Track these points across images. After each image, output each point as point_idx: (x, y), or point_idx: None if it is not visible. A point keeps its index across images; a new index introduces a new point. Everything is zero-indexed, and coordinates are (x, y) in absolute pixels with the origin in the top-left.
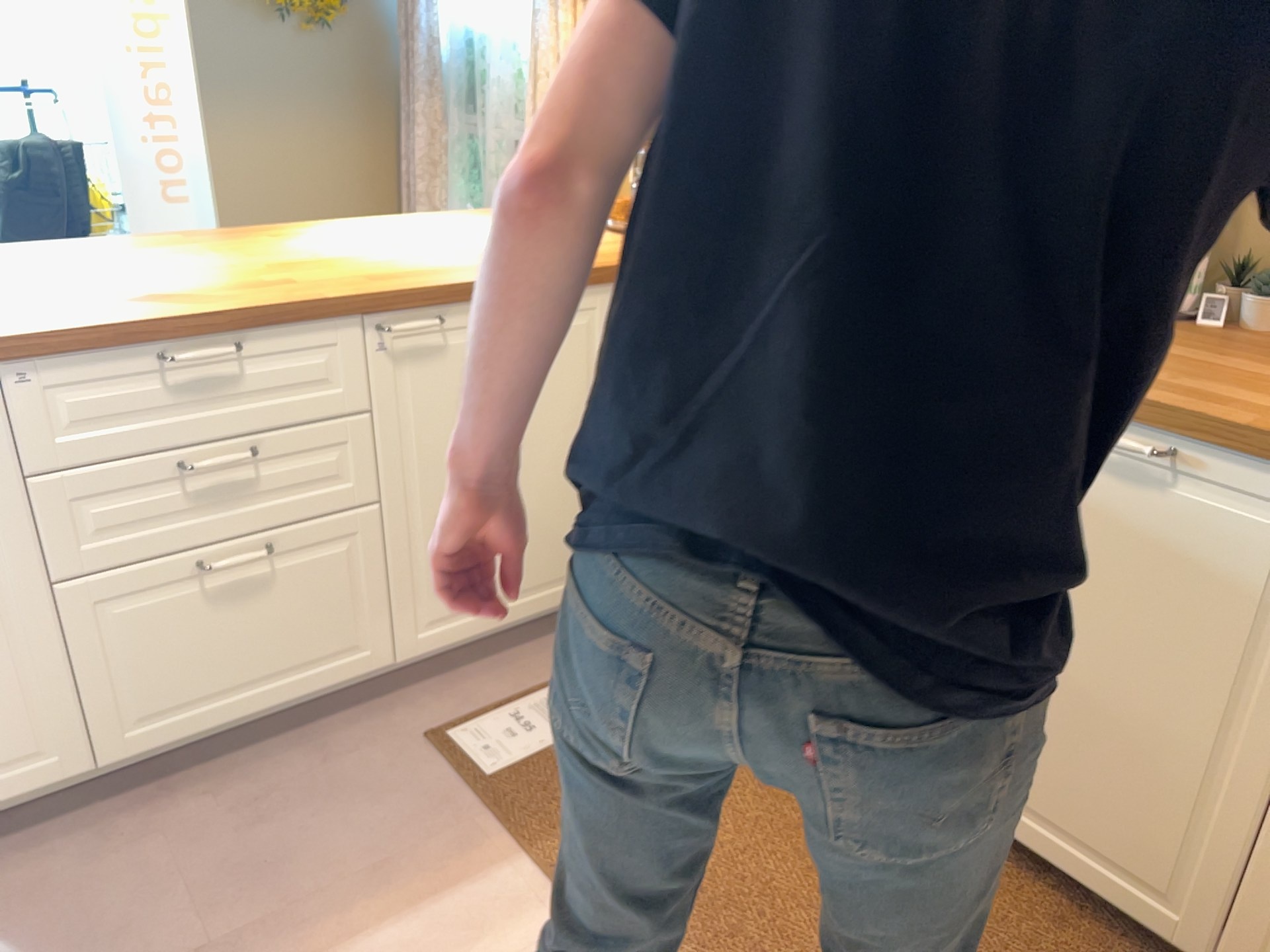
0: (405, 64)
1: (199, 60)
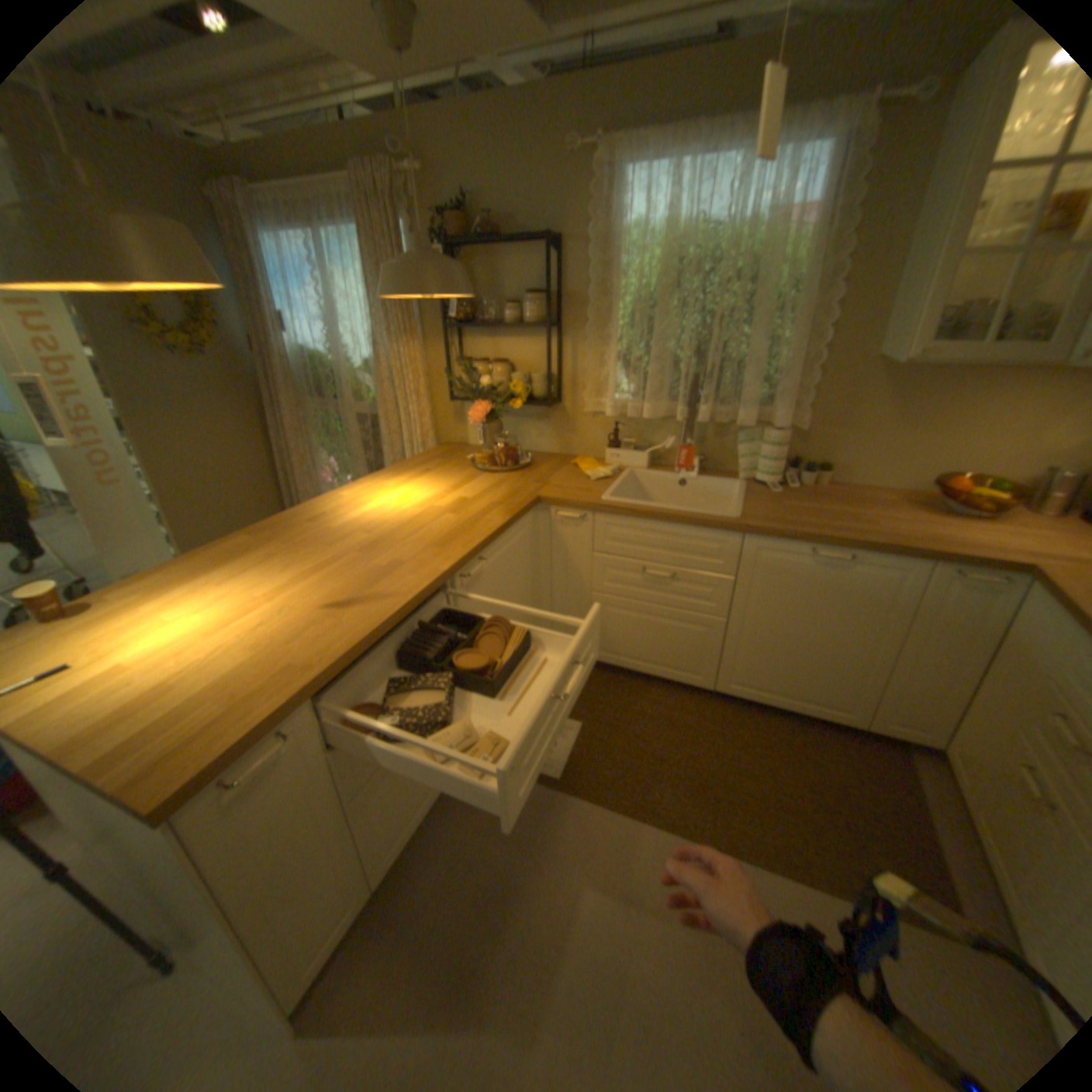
0: (251, 369)
1: (110, 387)
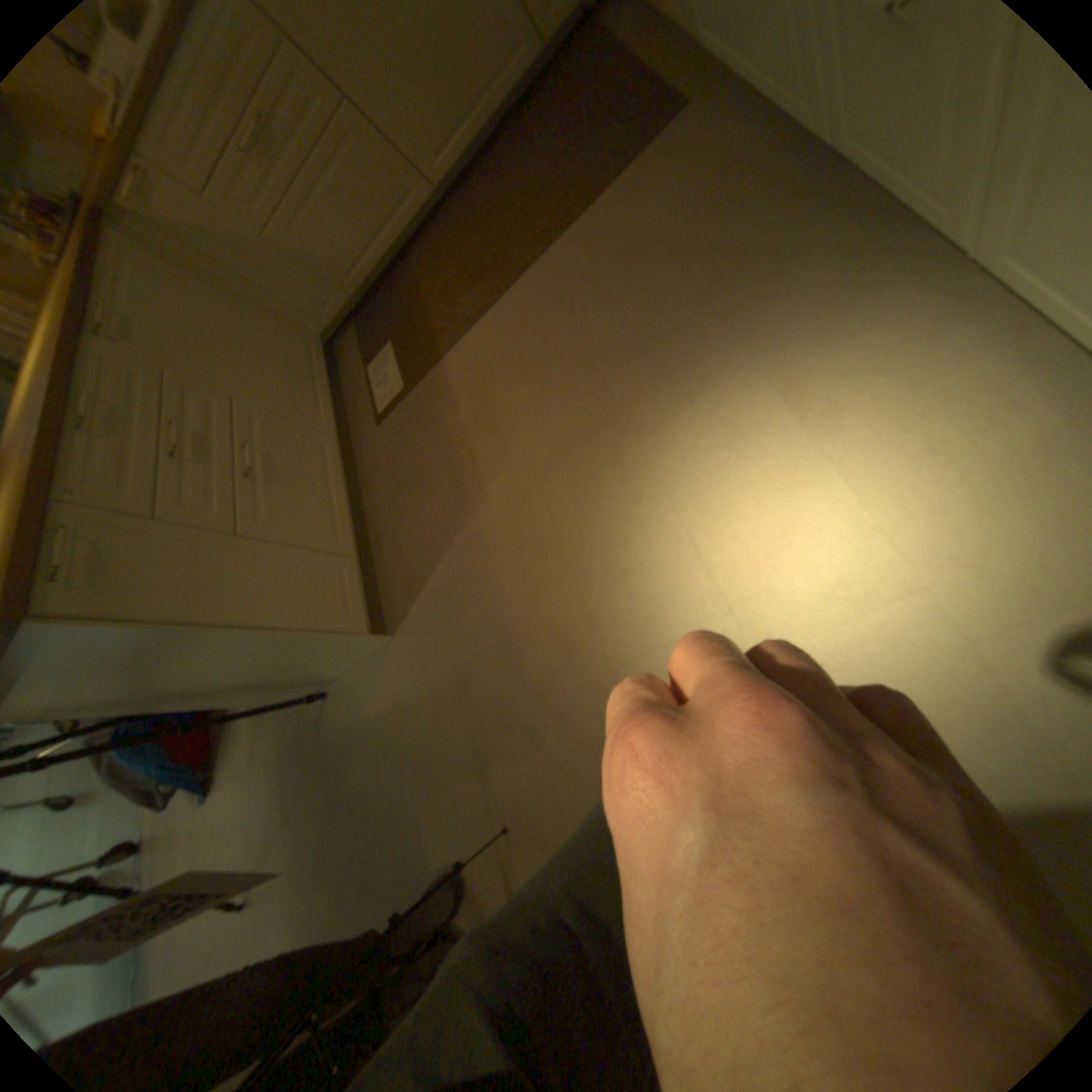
0: None
1: None
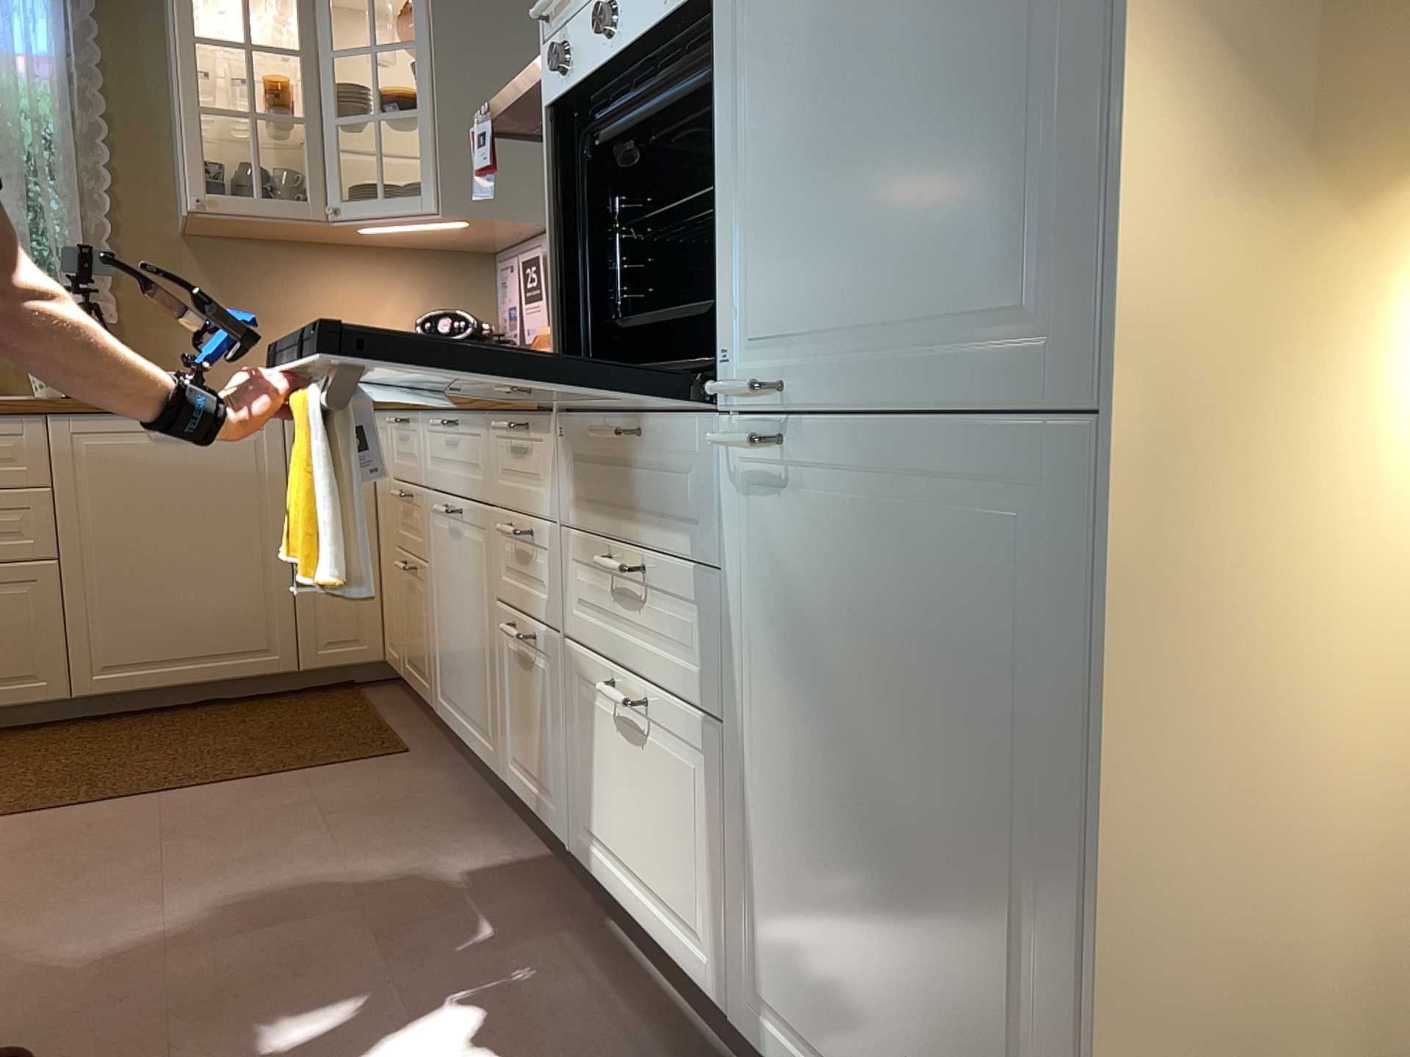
0: None
1: None
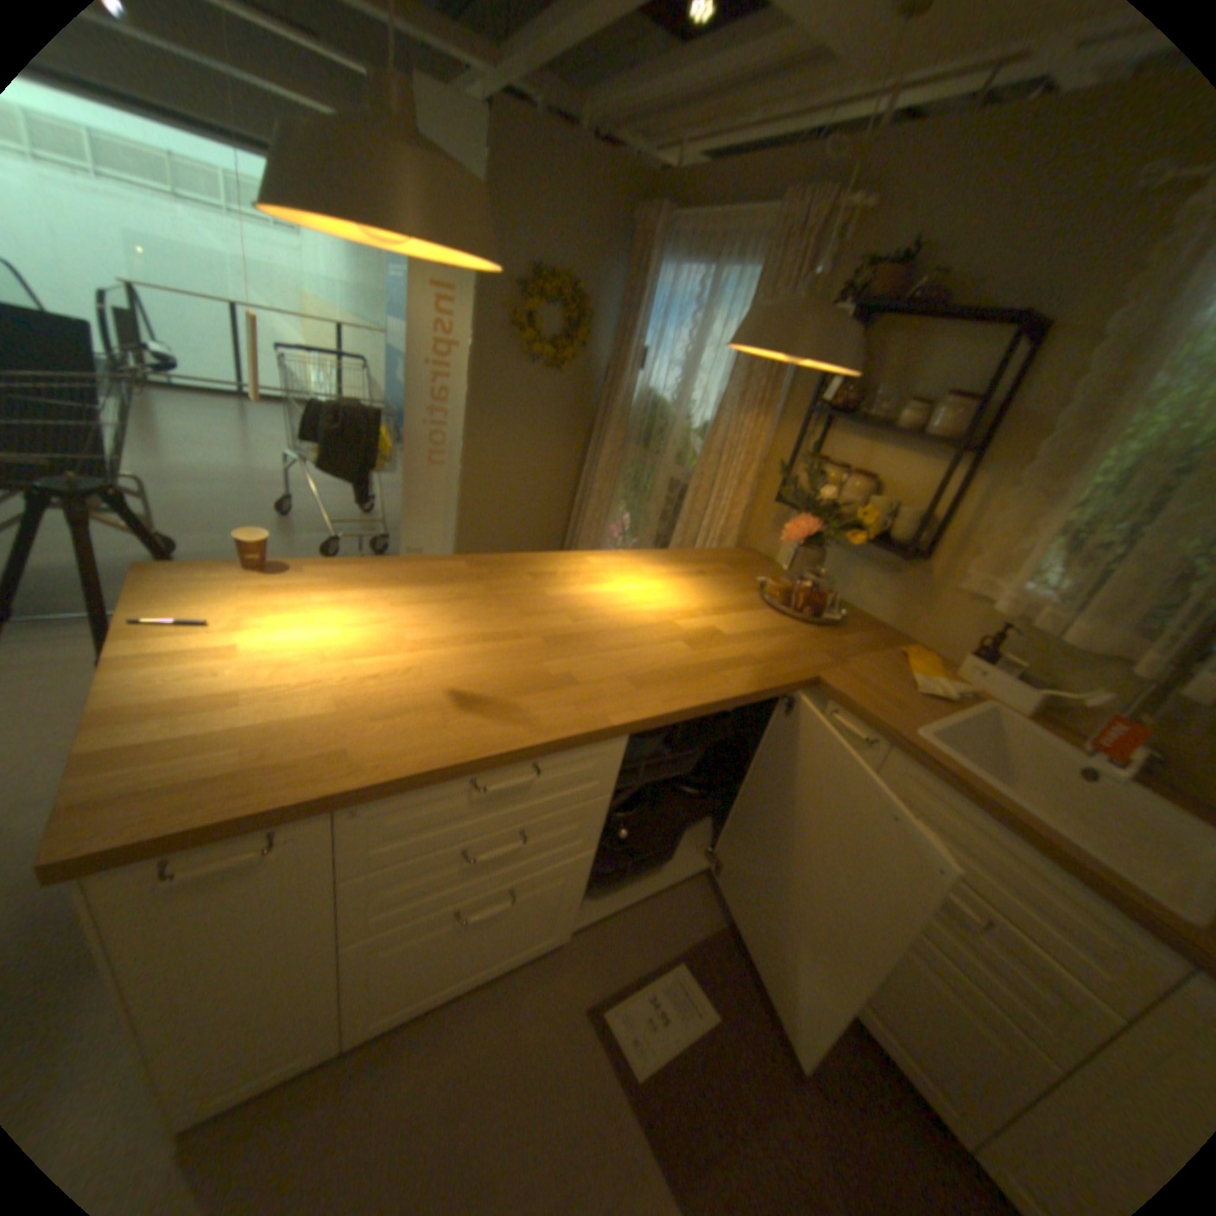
0: (601, 399)
1: (472, 378)
